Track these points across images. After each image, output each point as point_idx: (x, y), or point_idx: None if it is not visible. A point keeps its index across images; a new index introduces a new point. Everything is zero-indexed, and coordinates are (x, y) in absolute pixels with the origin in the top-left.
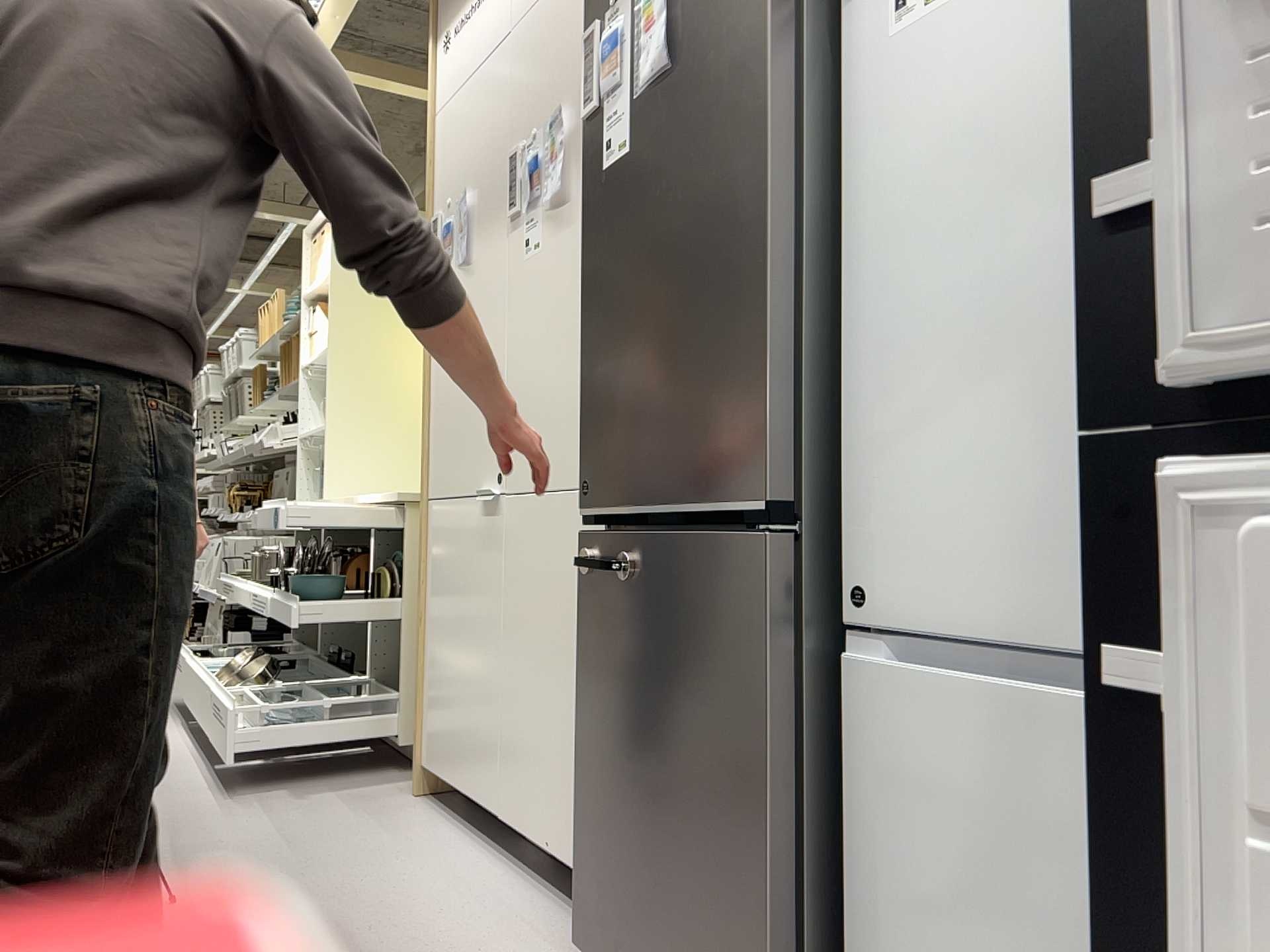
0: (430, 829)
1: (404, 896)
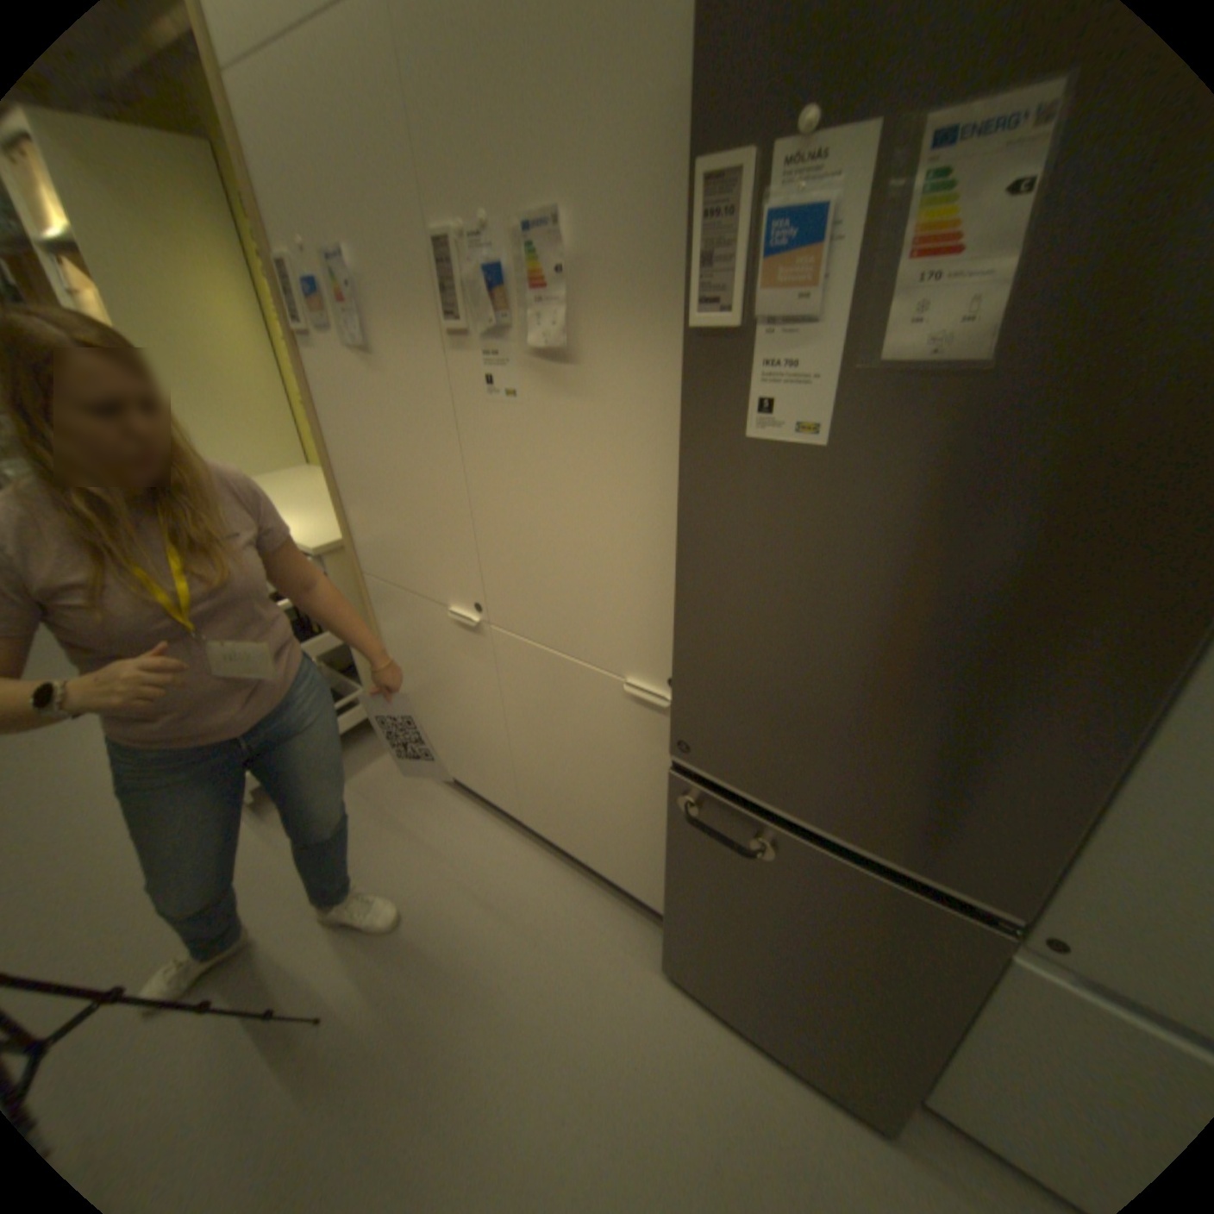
0: (453, 815)
1: (492, 924)
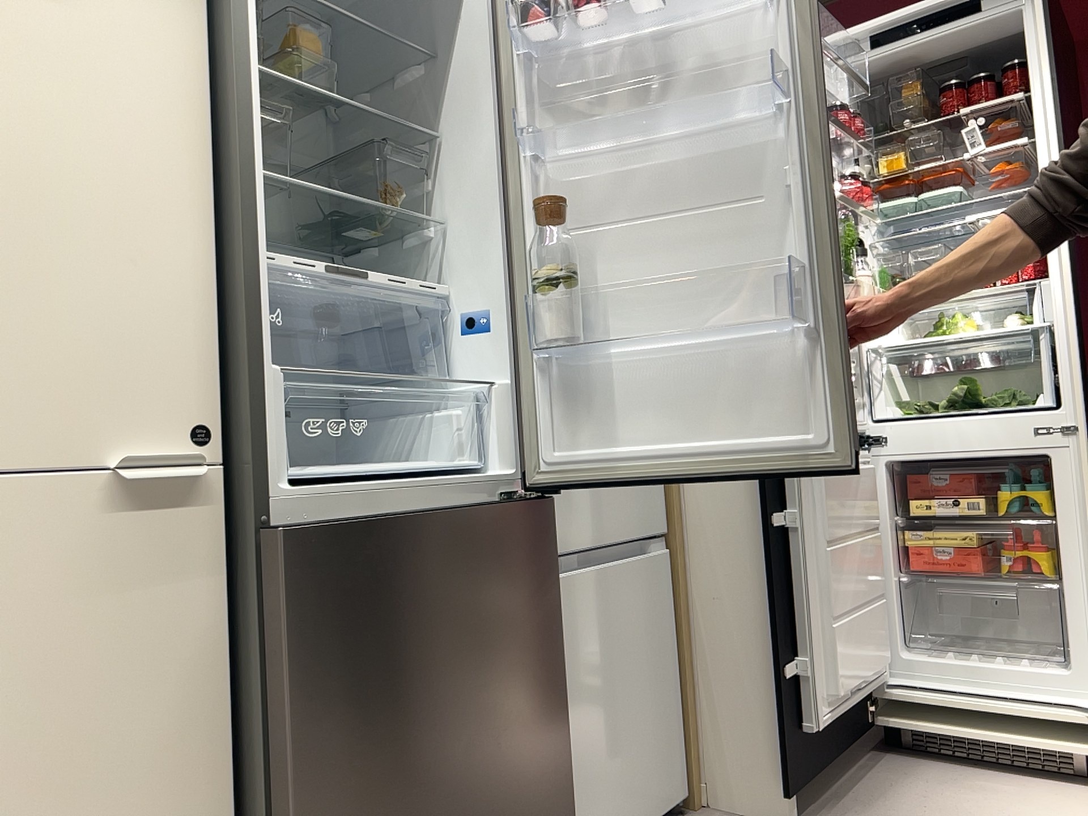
0: None
1: None
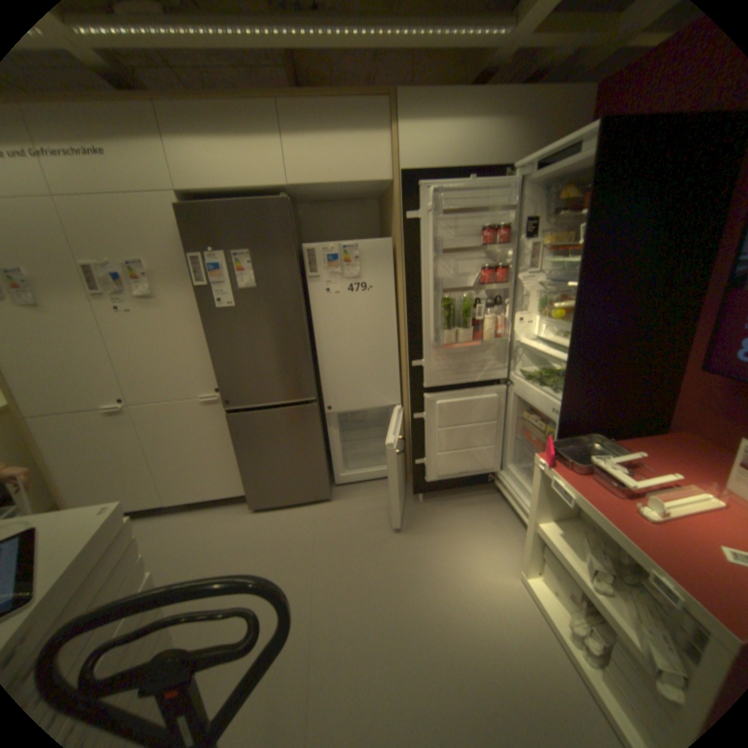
0: None
1: (166, 544)
